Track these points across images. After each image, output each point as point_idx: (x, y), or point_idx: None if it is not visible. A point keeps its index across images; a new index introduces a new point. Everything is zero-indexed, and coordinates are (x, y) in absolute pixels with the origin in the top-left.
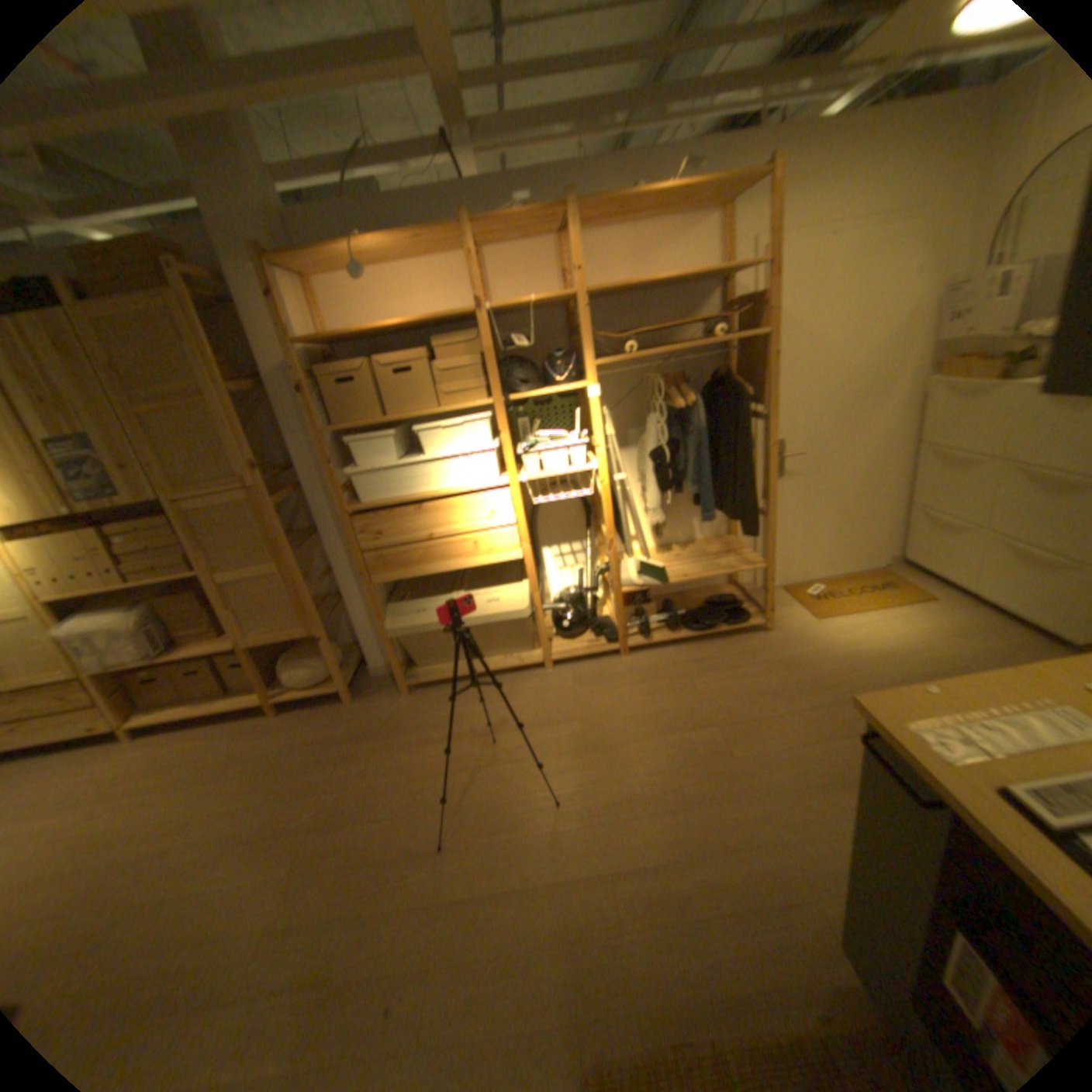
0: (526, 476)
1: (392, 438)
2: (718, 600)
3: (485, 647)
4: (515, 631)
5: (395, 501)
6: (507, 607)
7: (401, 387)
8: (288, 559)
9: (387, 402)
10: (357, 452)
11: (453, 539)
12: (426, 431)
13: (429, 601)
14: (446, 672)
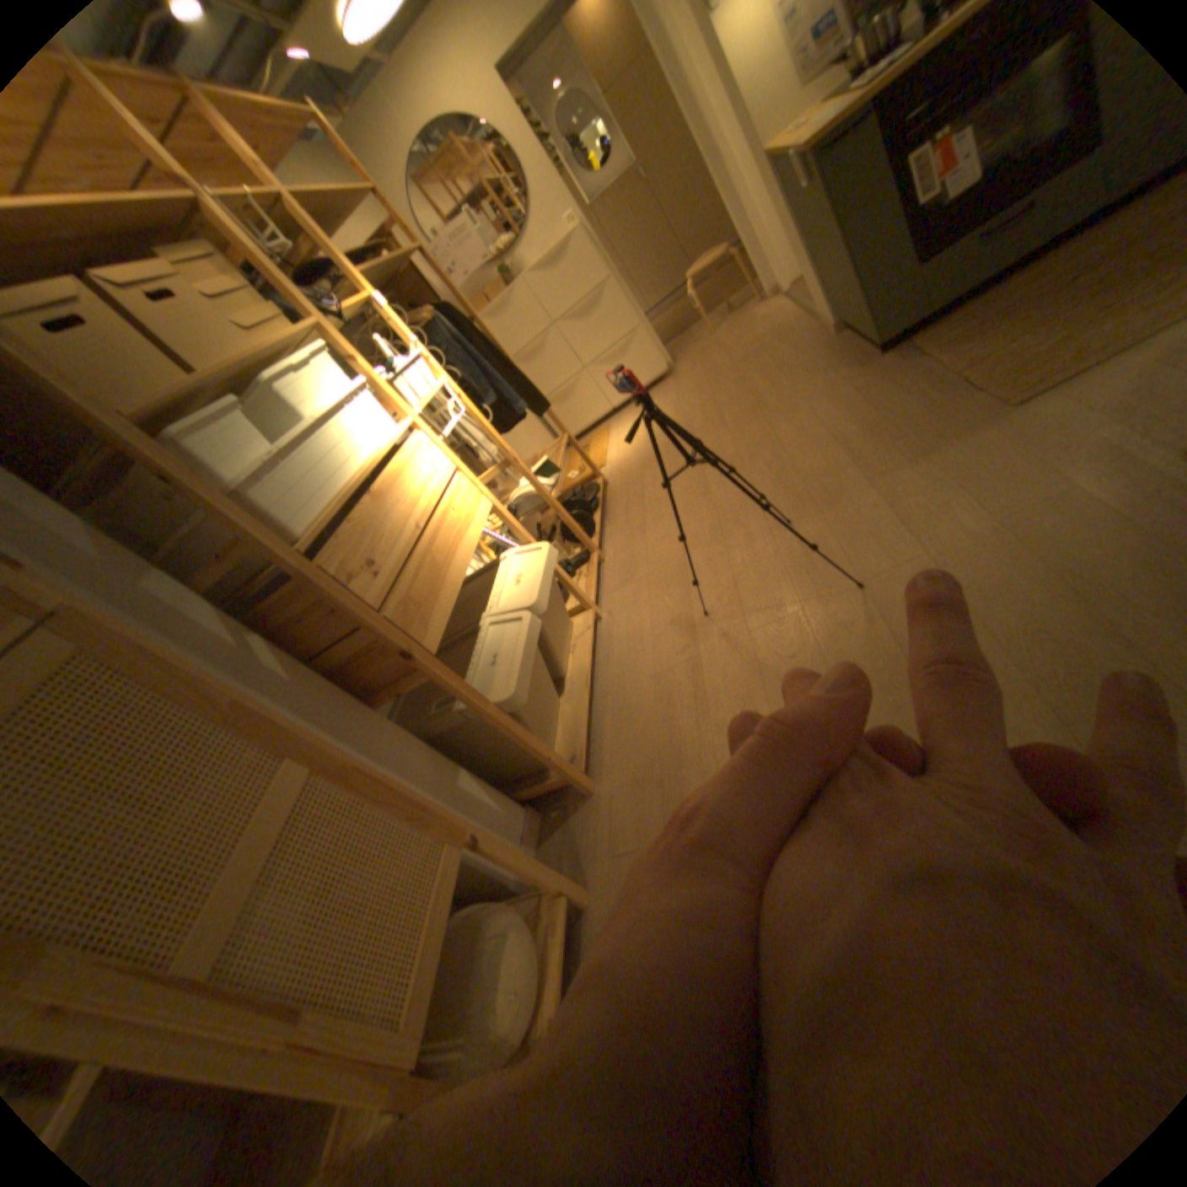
0: (410, 406)
1: (231, 413)
2: (563, 502)
3: (555, 646)
4: (554, 593)
5: (329, 503)
6: (533, 562)
7: (178, 319)
8: (288, 723)
9: (177, 346)
10: (204, 448)
11: (431, 515)
12: (276, 375)
13: (474, 647)
14: (569, 715)
